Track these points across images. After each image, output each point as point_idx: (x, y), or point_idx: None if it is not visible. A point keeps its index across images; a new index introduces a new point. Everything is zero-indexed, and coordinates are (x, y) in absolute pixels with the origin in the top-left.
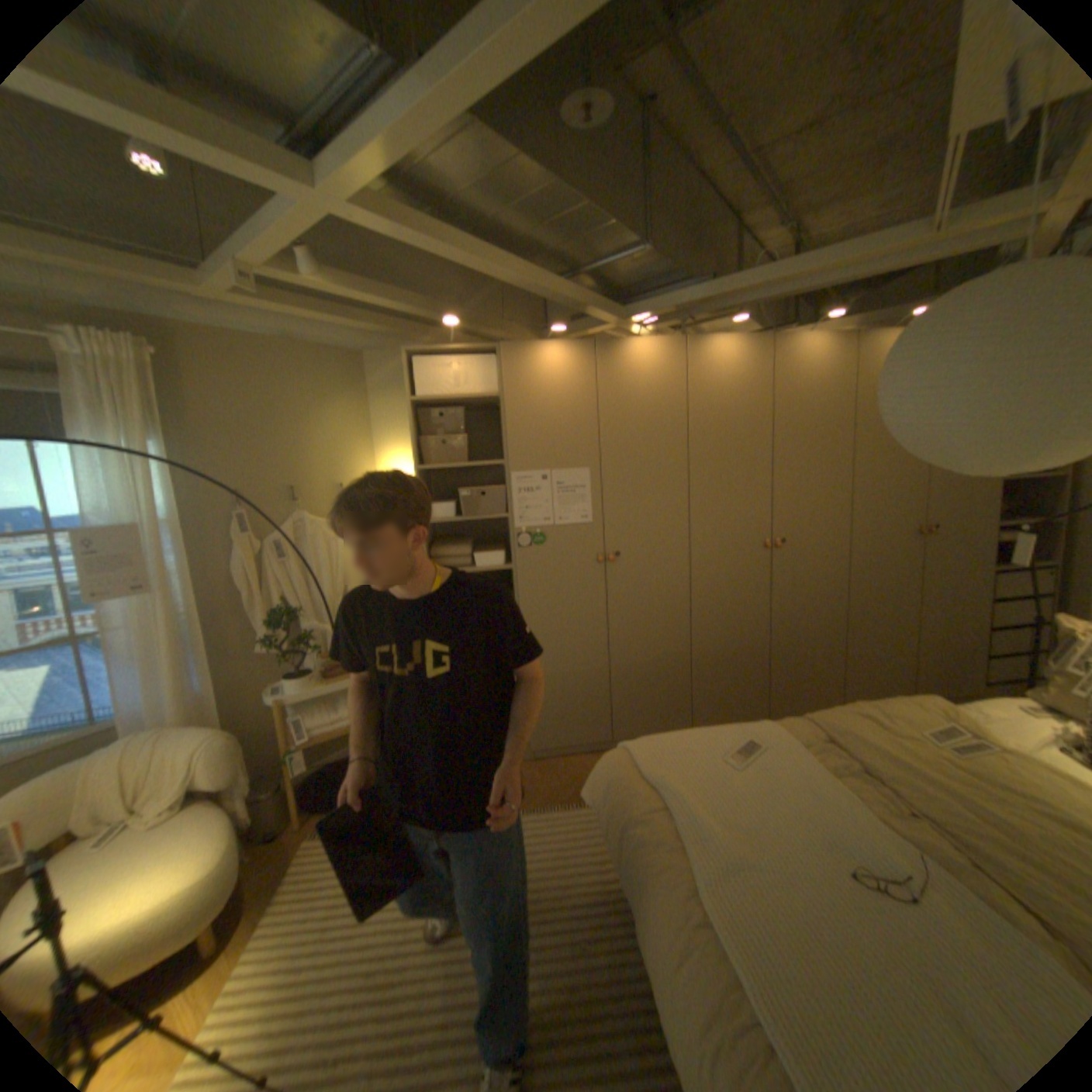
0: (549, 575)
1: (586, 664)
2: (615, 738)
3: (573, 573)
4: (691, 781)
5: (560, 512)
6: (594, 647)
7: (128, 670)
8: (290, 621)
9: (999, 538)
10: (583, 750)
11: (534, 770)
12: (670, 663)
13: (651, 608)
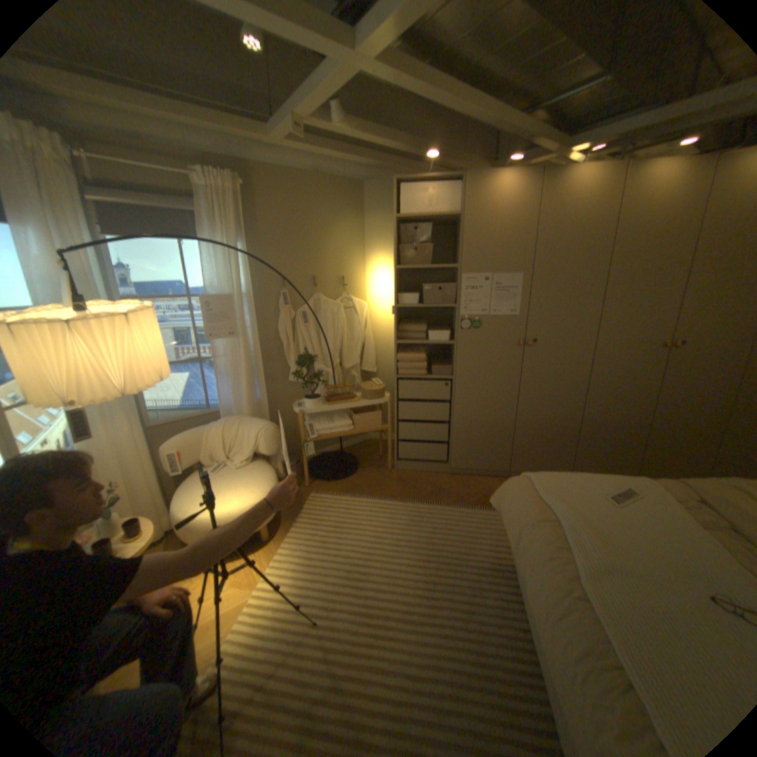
0: (480, 351)
1: (498, 417)
2: (511, 470)
3: (498, 351)
4: (578, 507)
5: (495, 305)
6: (506, 406)
7: (225, 380)
8: (310, 363)
9: None
10: (487, 473)
11: (452, 480)
12: (563, 425)
13: (556, 383)
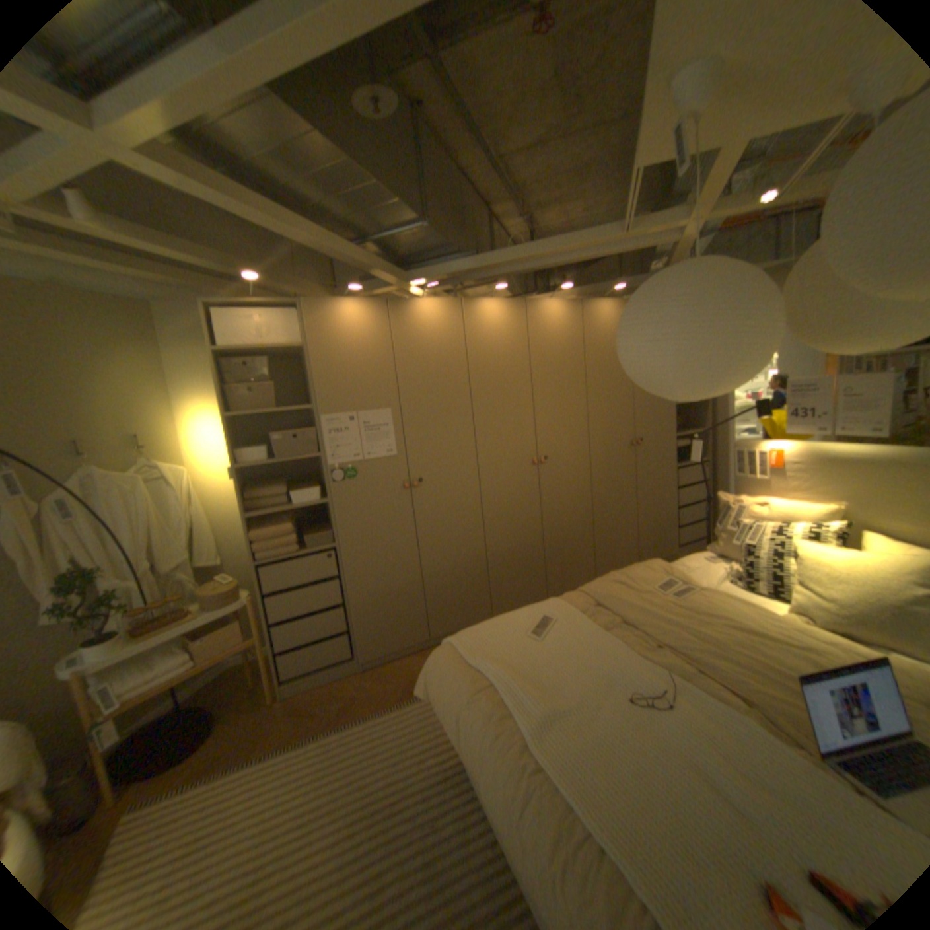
0: (363, 504)
1: (403, 577)
2: (432, 637)
3: (384, 500)
4: (506, 657)
5: (369, 447)
6: (408, 561)
7: None
8: (87, 583)
9: (677, 444)
10: (405, 653)
11: (365, 680)
12: (471, 565)
13: (453, 522)
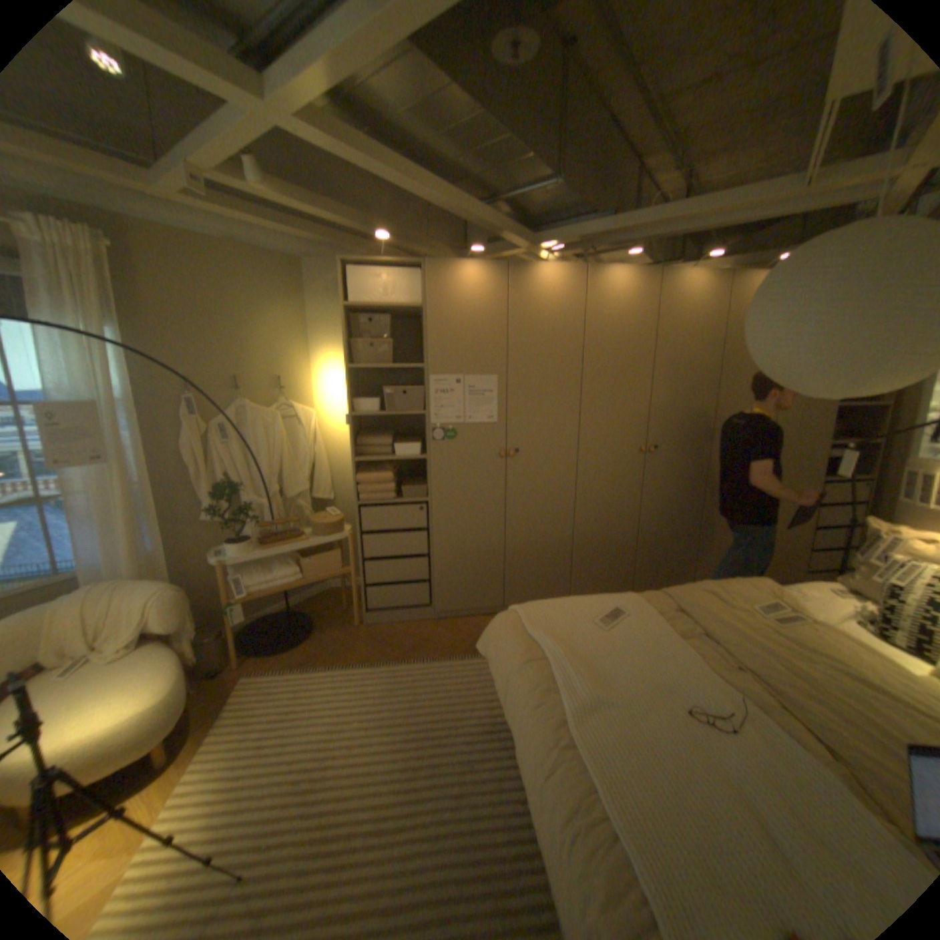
0: (458, 466)
1: (486, 542)
2: (506, 604)
3: (478, 465)
4: (567, 637)
5: (470, 412)
6: (493, 528)
7: (87, 529)
8: (232, 494)
9: (830, 454)
10: (478, 612)
11: (438, 627)
12: (555, 544)
13: (543, 497)
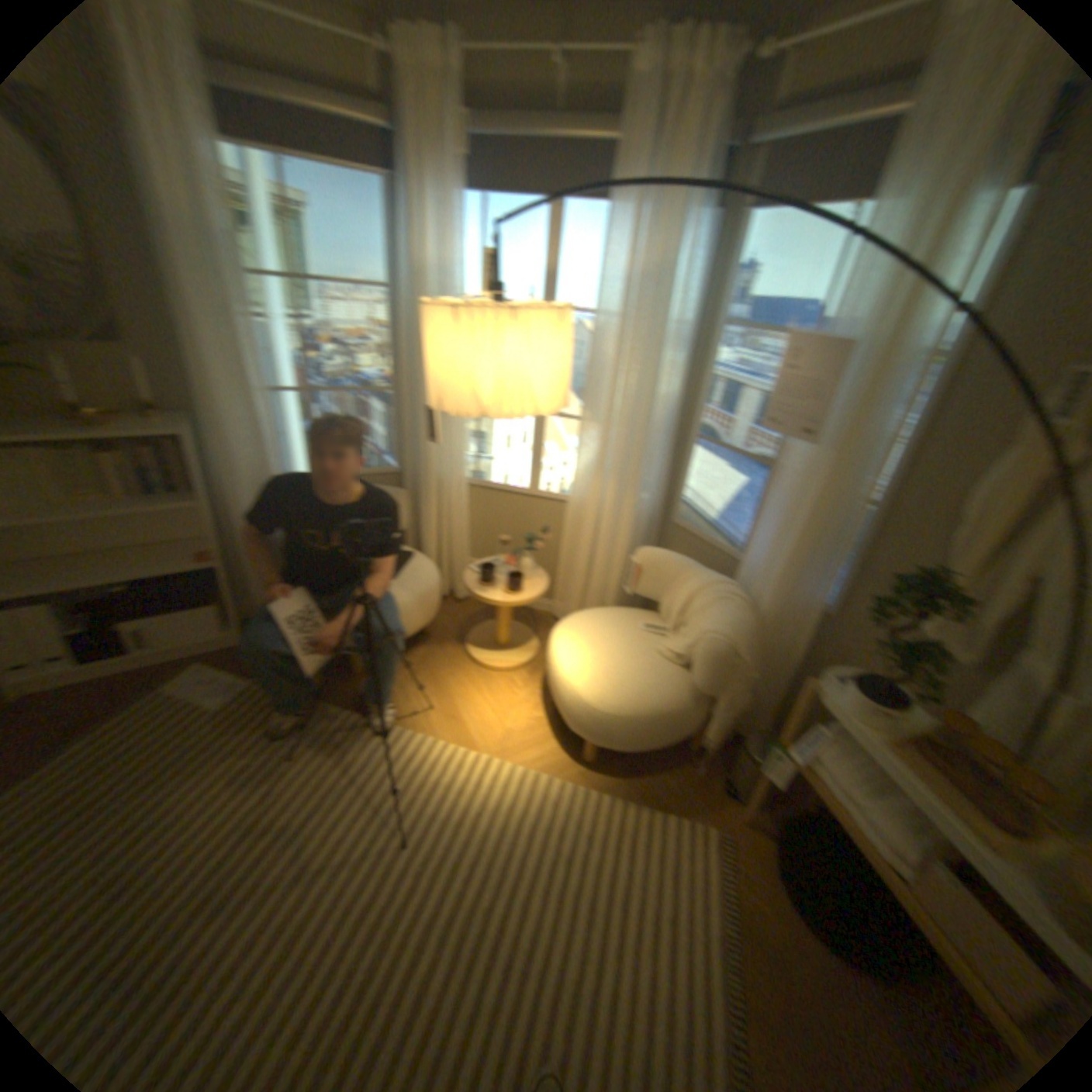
0: None
1: None
2: None
3: None
4: None
5: None
6: None
7: (771, 521)
8: (944, 610)
9: None
10: None
11: None
12: None
13: None
